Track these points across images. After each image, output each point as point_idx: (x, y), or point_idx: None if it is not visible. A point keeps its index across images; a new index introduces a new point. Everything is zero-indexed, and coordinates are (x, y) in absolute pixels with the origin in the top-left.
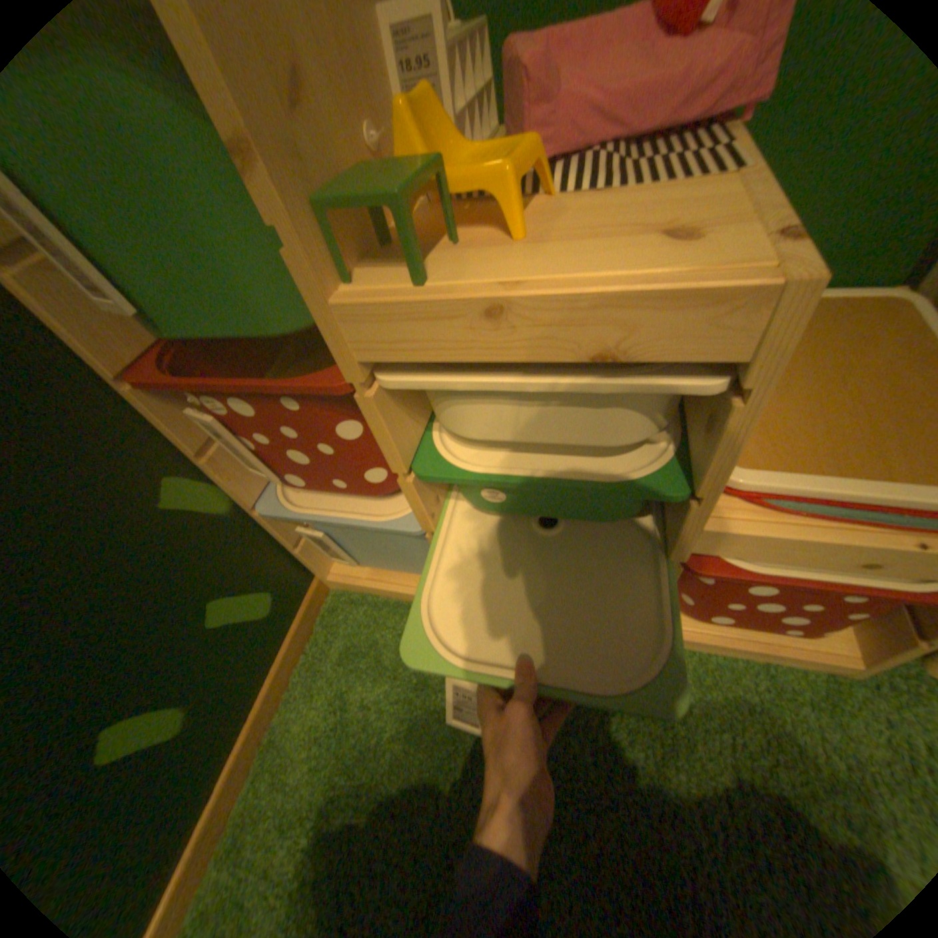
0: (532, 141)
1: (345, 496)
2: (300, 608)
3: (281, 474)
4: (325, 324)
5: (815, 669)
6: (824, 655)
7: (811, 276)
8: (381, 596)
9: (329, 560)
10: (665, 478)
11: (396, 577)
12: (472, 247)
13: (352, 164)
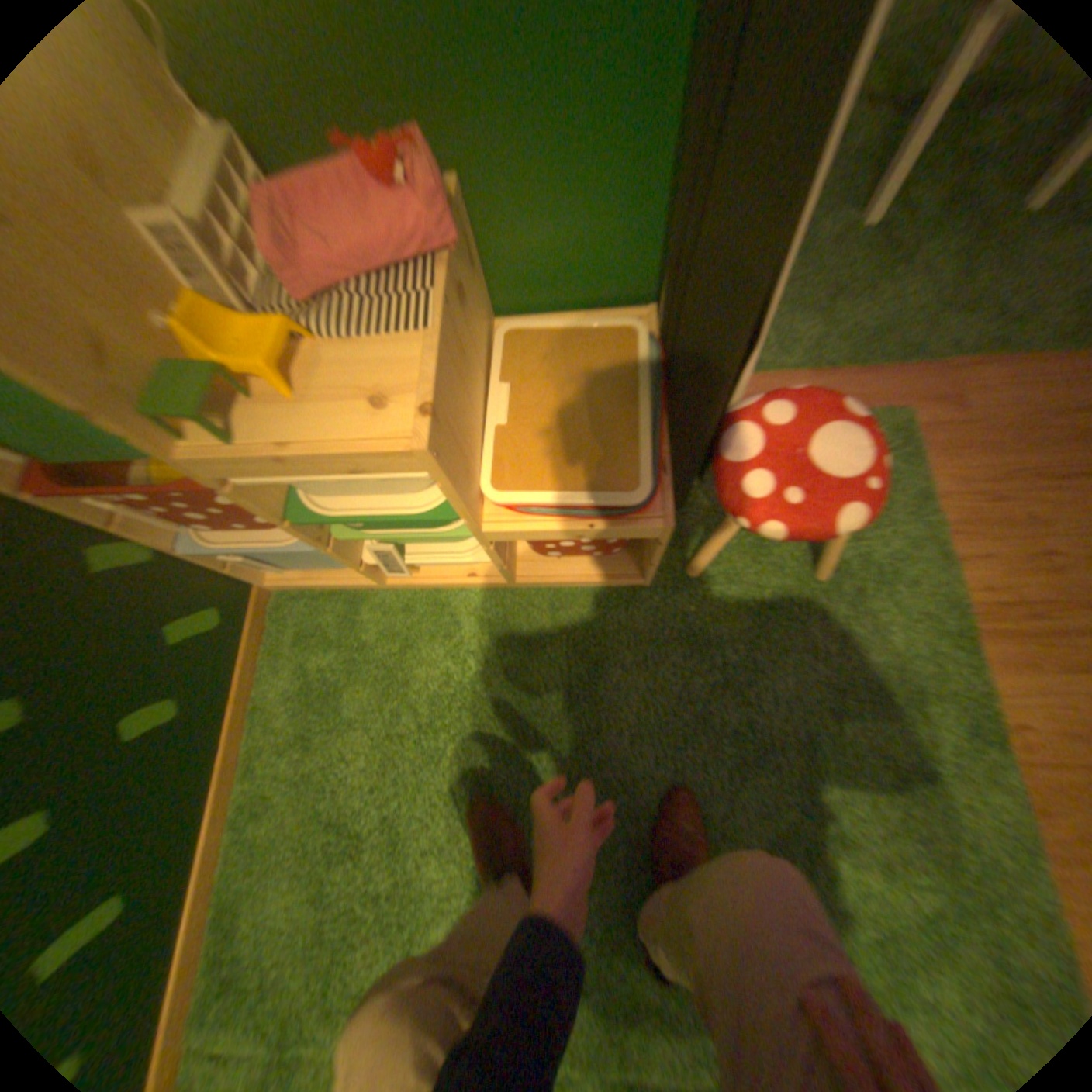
0: (280, 320)
1: (245, 536)
2: (246, 613)
3: (184, 530)
4: (174, 458)
5: (622, 585)
6: (623, 576)
7: (424, 445)
8: (315, 590)
9: (257, 574)
10: (446, 508)
11: (323, 574)
12: (258, 404)
13: (152, 372)
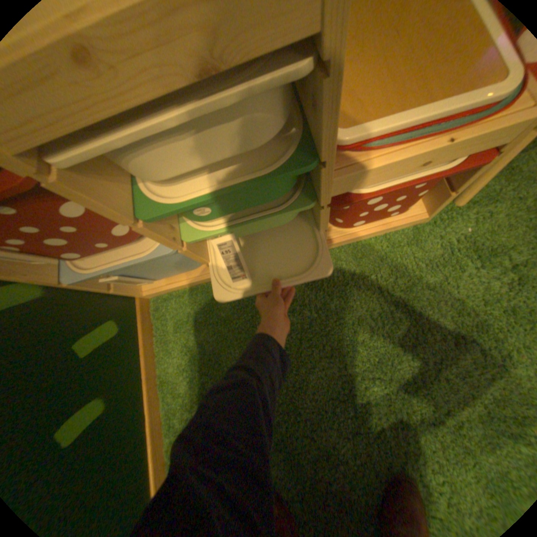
0: None
1: (110, 251)
2: (136, 317)
3: (53, 257)
4: None
5: (406, 226)
6: (409, 218)
7: None
8: (179, 289)
9: (134, 287)
10: (300, 156)
11: (182, 276)
12: None
13: None
